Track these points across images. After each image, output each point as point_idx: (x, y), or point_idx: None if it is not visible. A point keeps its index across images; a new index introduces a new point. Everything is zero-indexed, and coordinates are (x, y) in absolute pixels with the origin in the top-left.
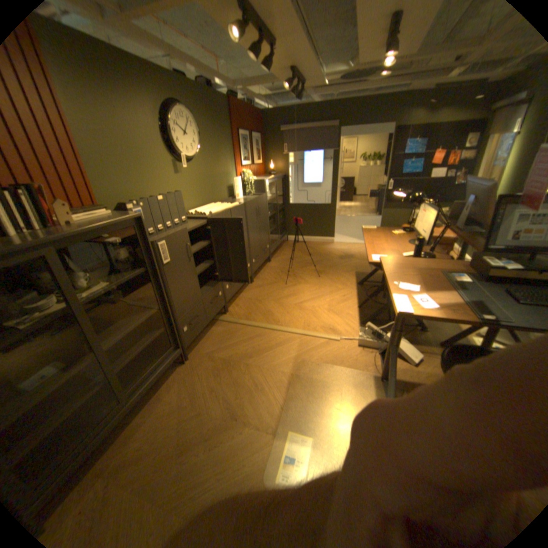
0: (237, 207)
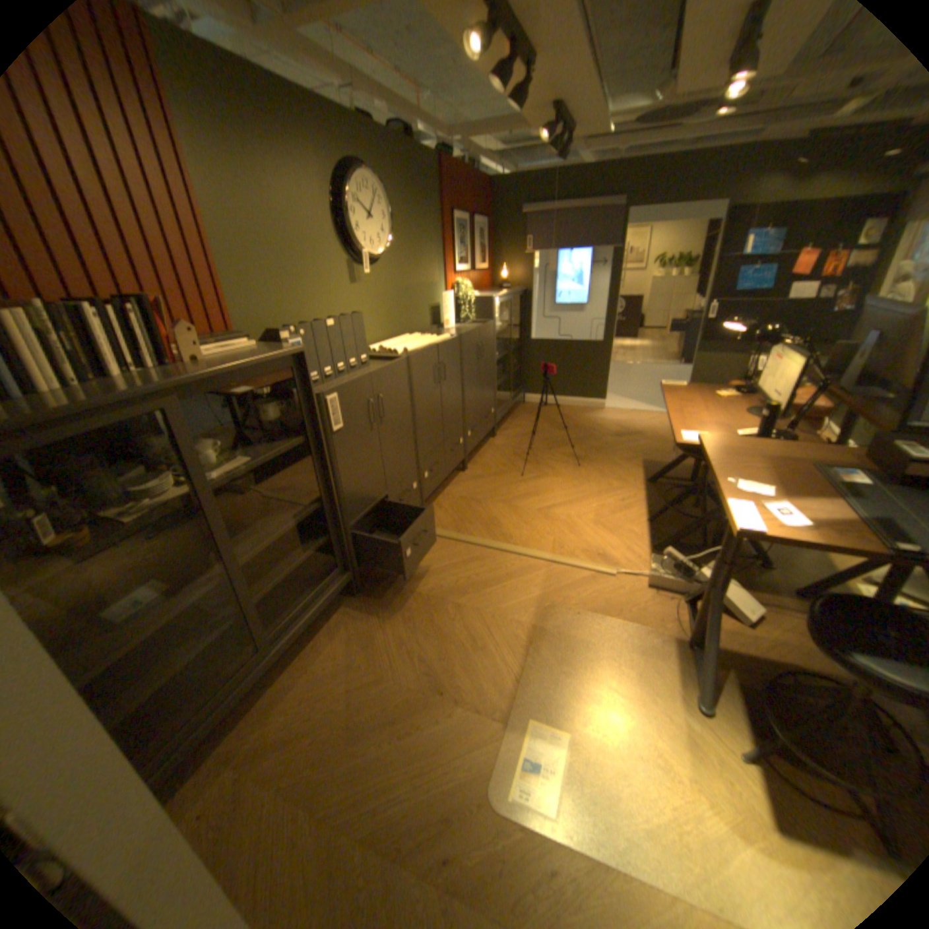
0: (446, 342)
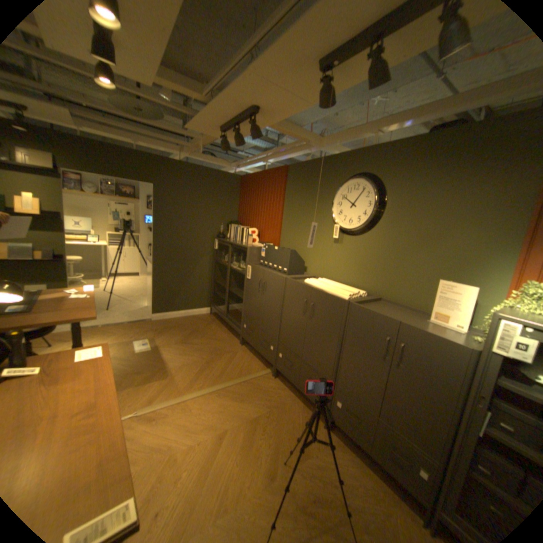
0: (323, 292)
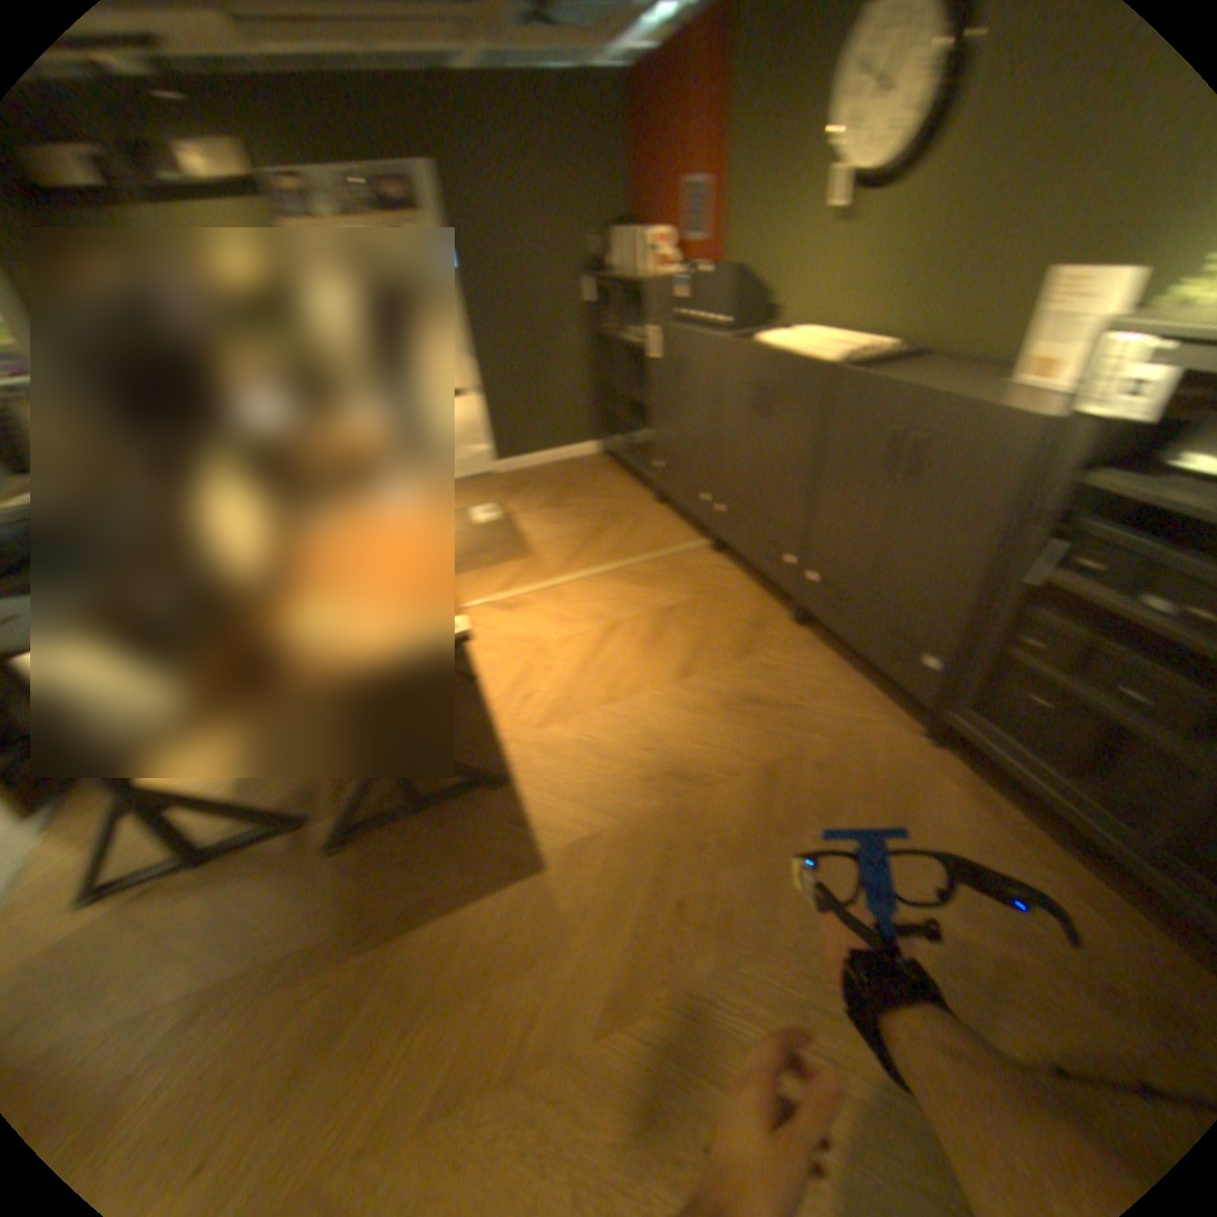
0: (783, 355)
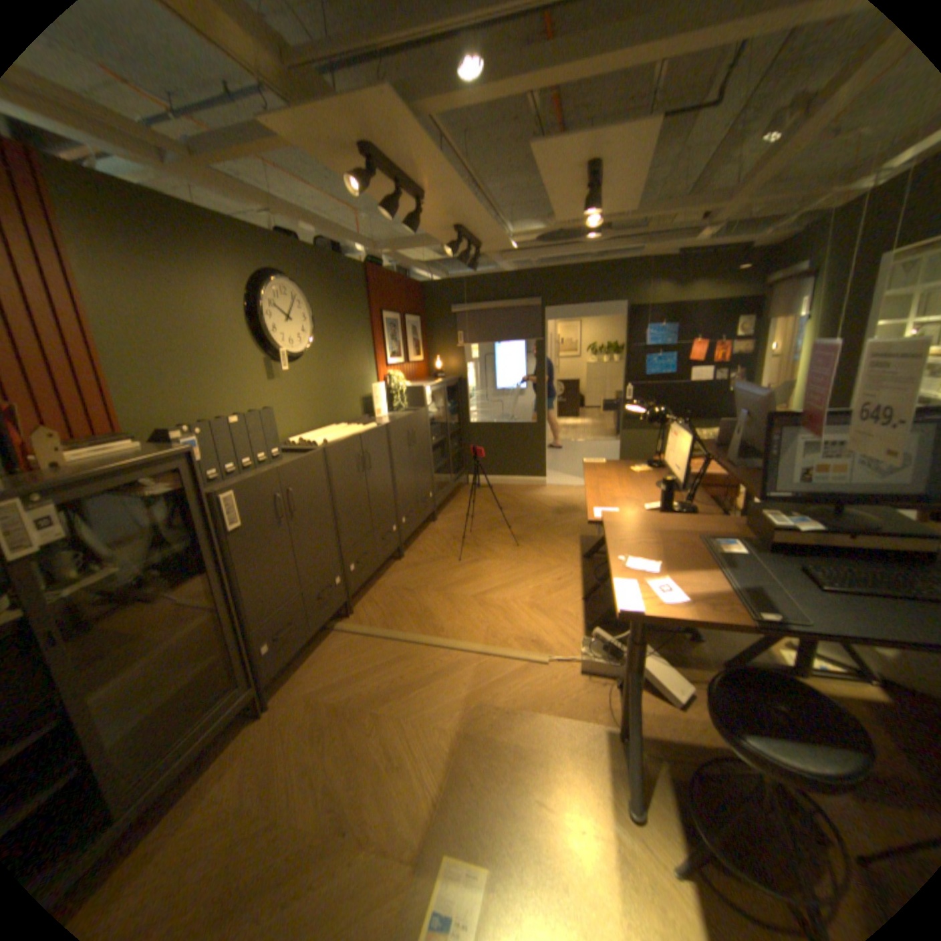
0: (370, 431)
